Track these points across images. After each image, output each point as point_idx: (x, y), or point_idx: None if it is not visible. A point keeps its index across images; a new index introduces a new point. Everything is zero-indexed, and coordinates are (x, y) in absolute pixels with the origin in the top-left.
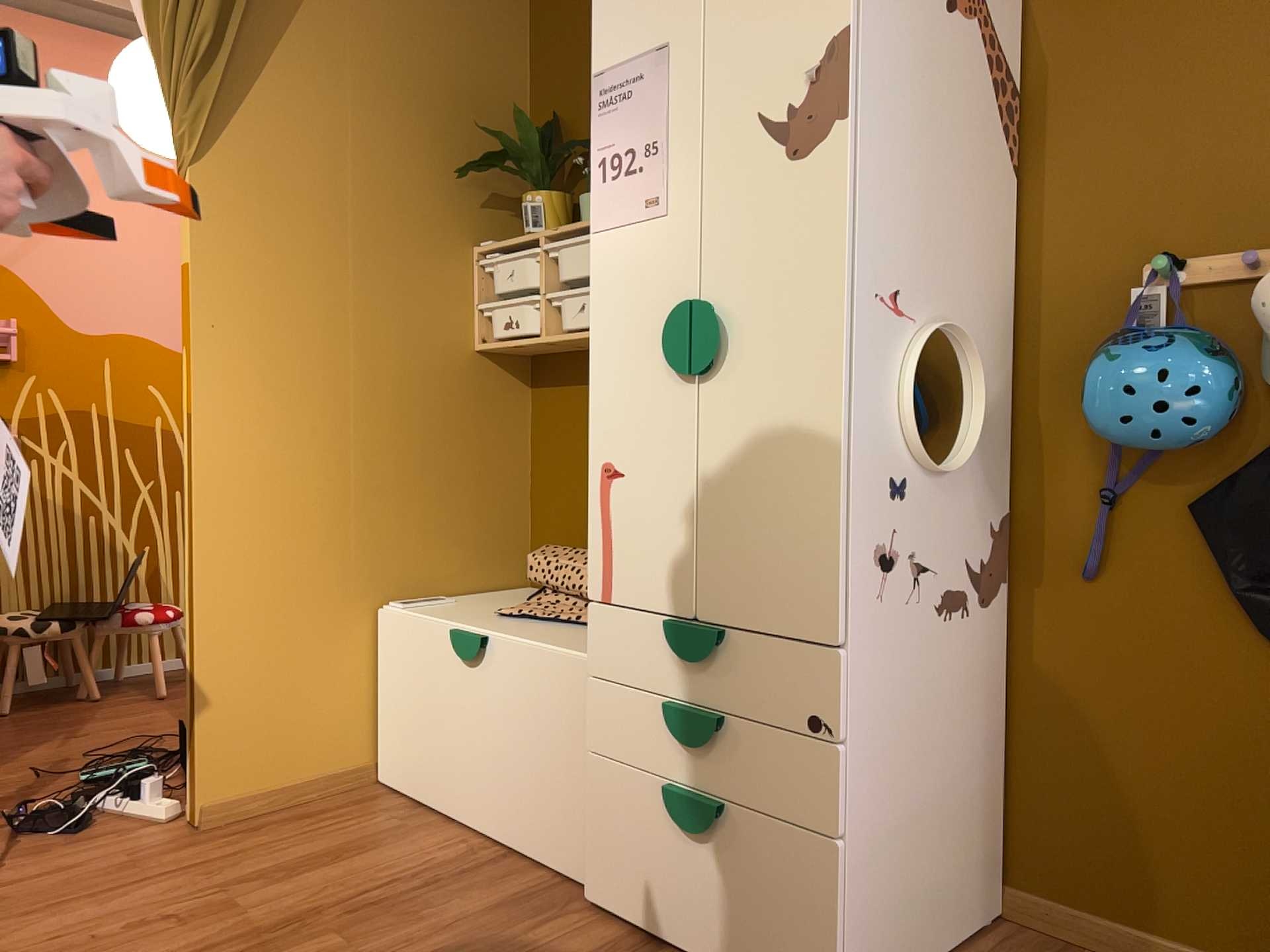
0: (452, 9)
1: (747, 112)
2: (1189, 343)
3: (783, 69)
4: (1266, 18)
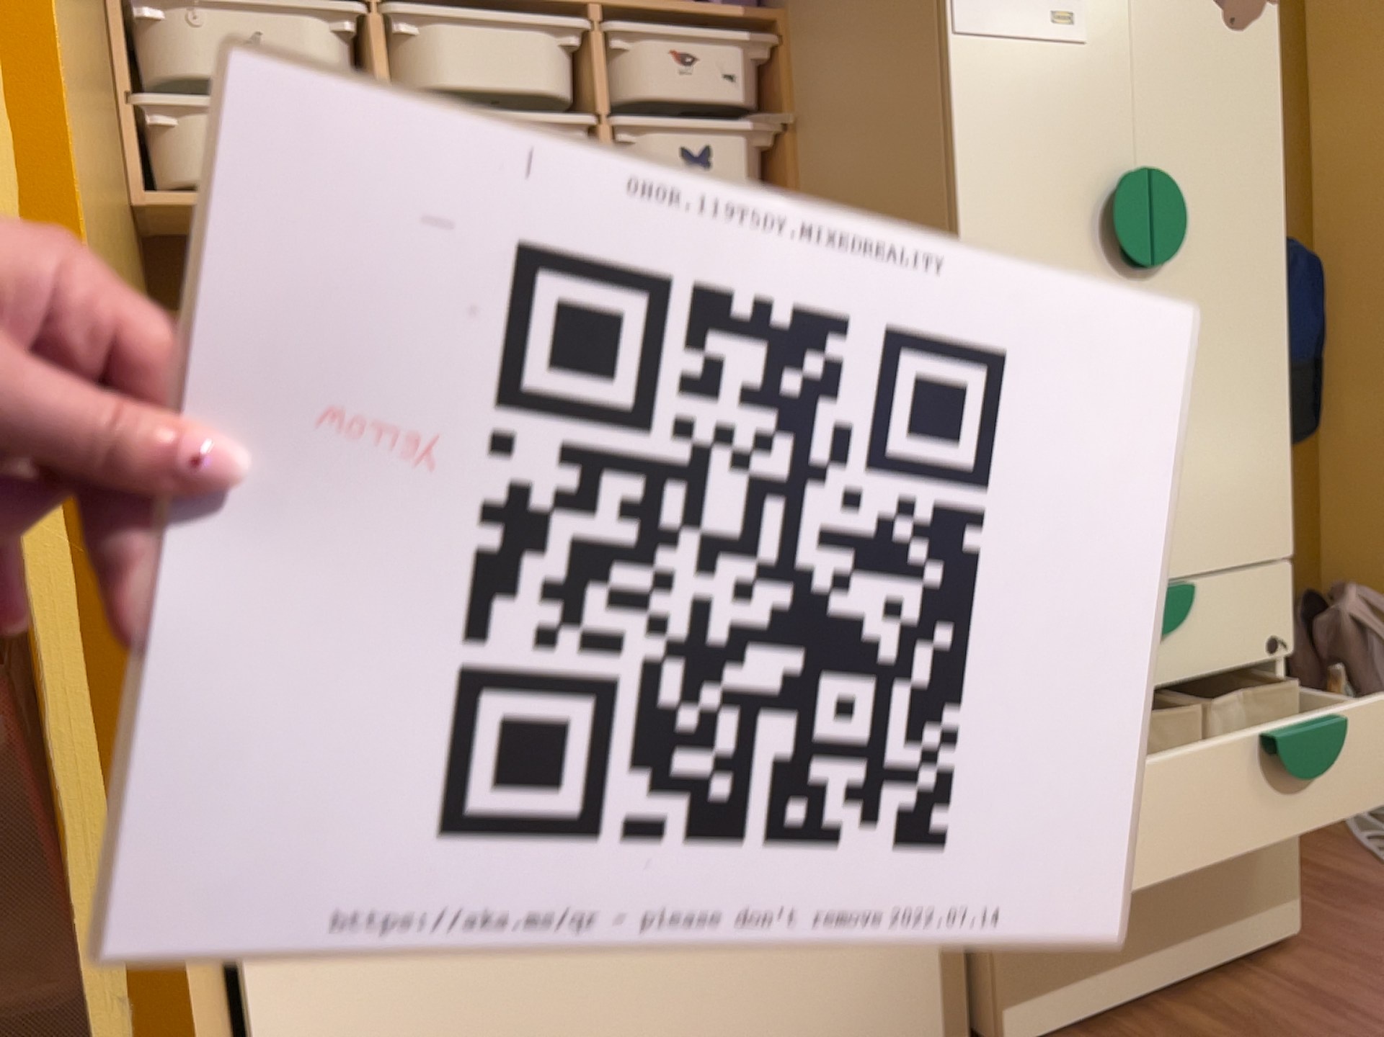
0: None
1: None
2: None
3: None
4: None
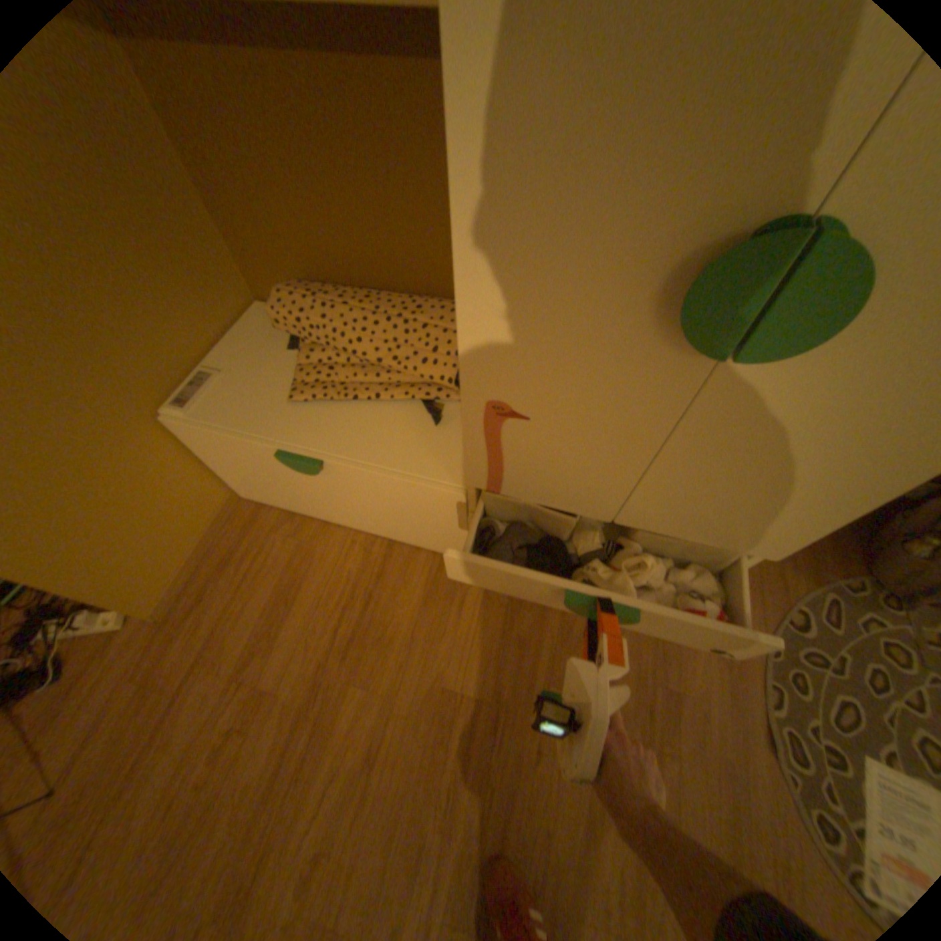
0: None
1: None
2: None
3: None
4: None
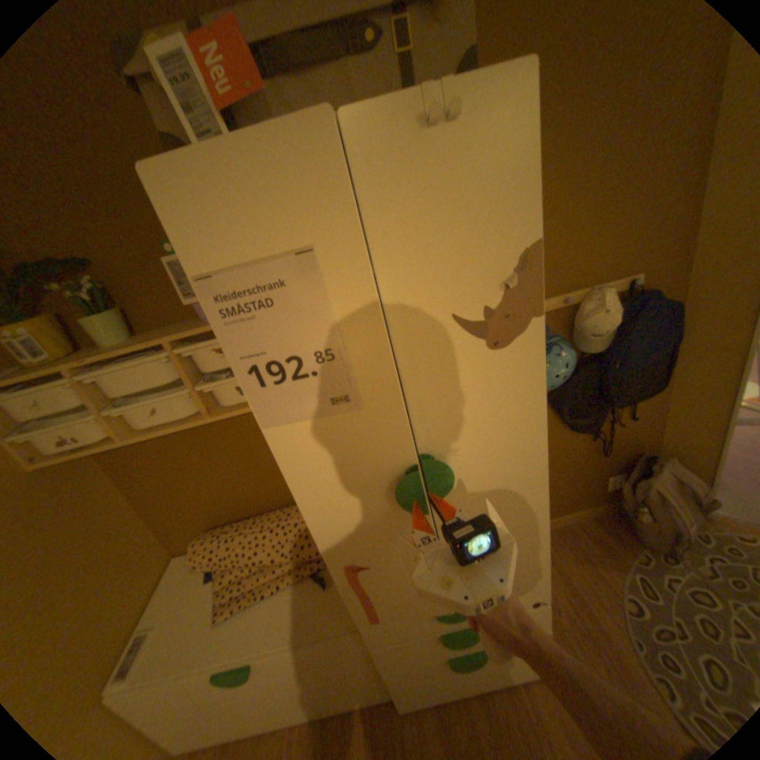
0: None
1: (441, 313)
2: (564, 346)
3: (475, 275)
4: (566, 177)
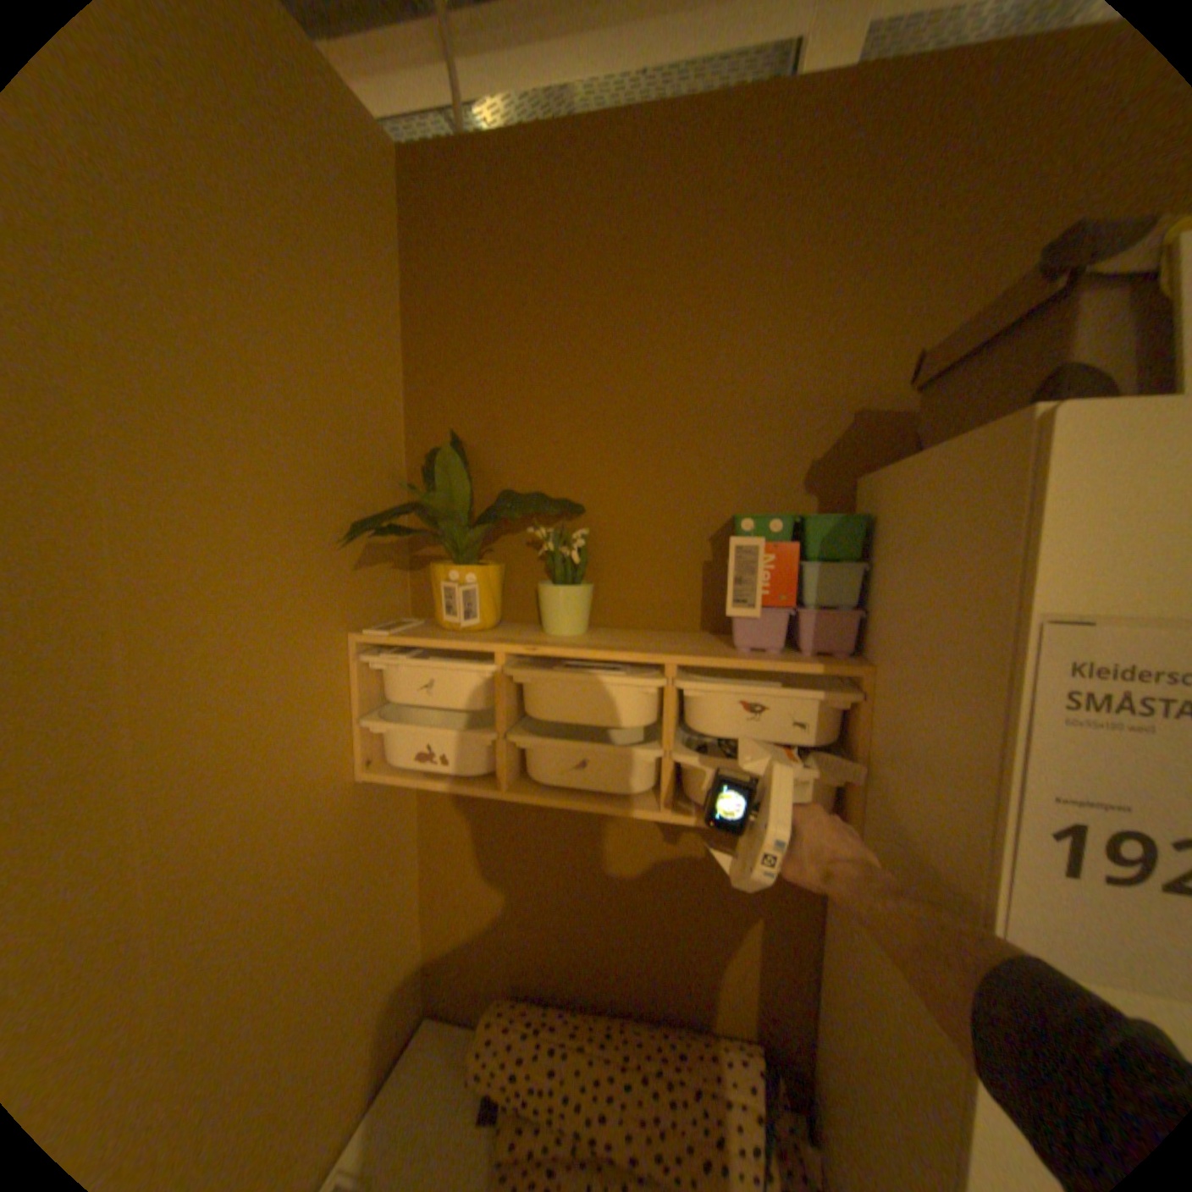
0: (297, 236)
1: None
2: None
3: None
4: None
